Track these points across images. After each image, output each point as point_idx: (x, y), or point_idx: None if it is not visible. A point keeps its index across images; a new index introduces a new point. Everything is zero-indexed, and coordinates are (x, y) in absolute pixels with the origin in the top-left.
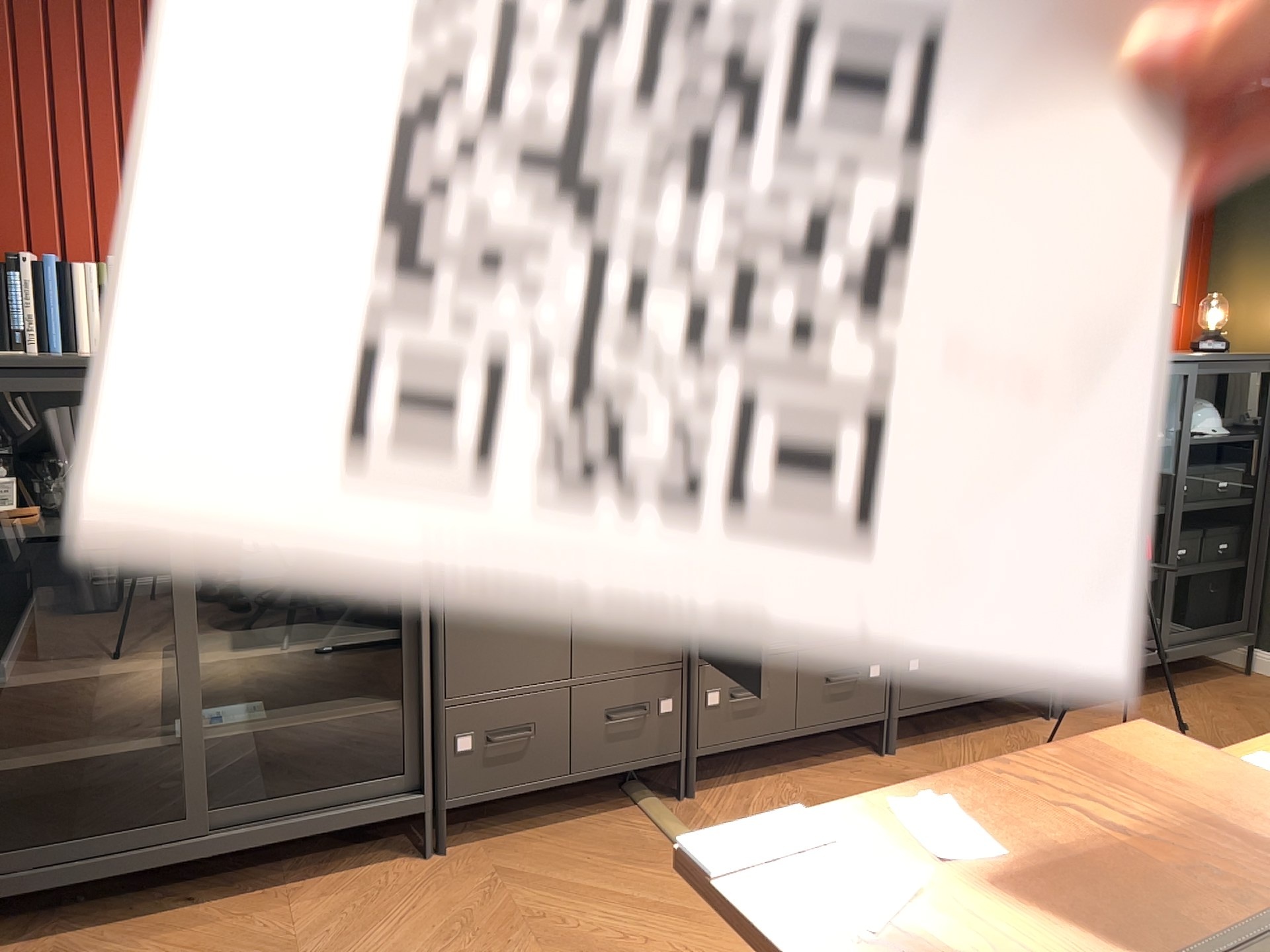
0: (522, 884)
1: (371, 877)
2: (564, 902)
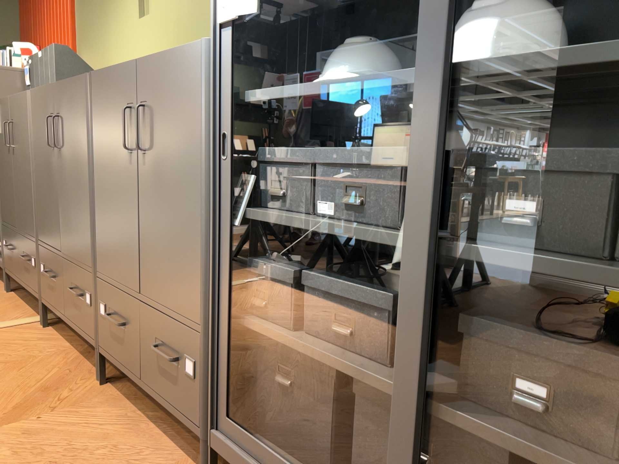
0: None
1: None
2: None
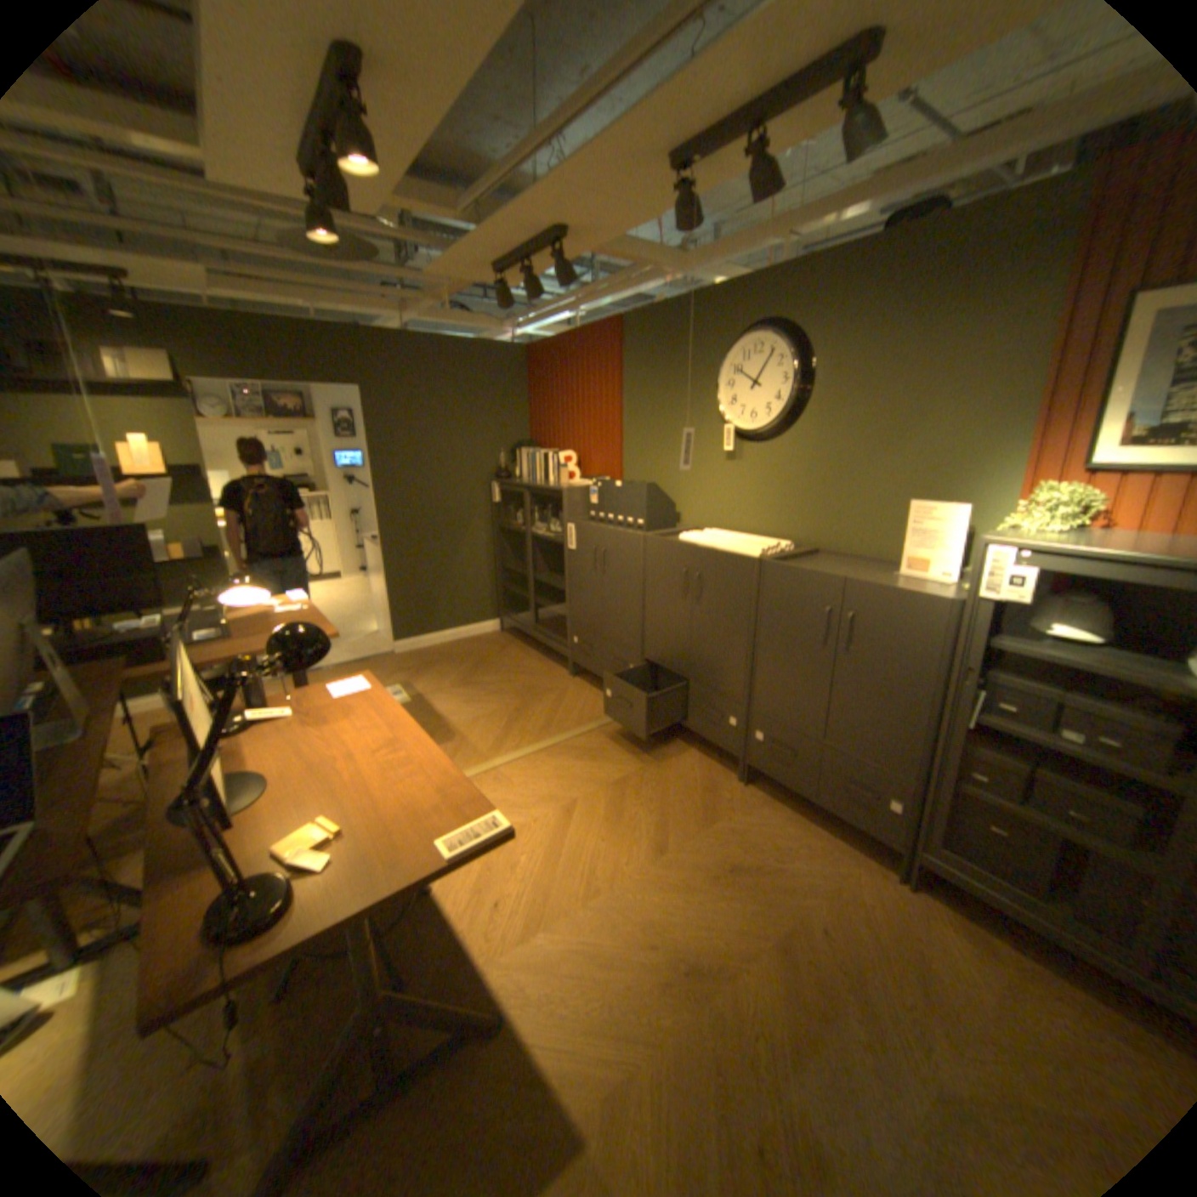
0: (560, 694)
1: (556, 670)
2: (550, 703)
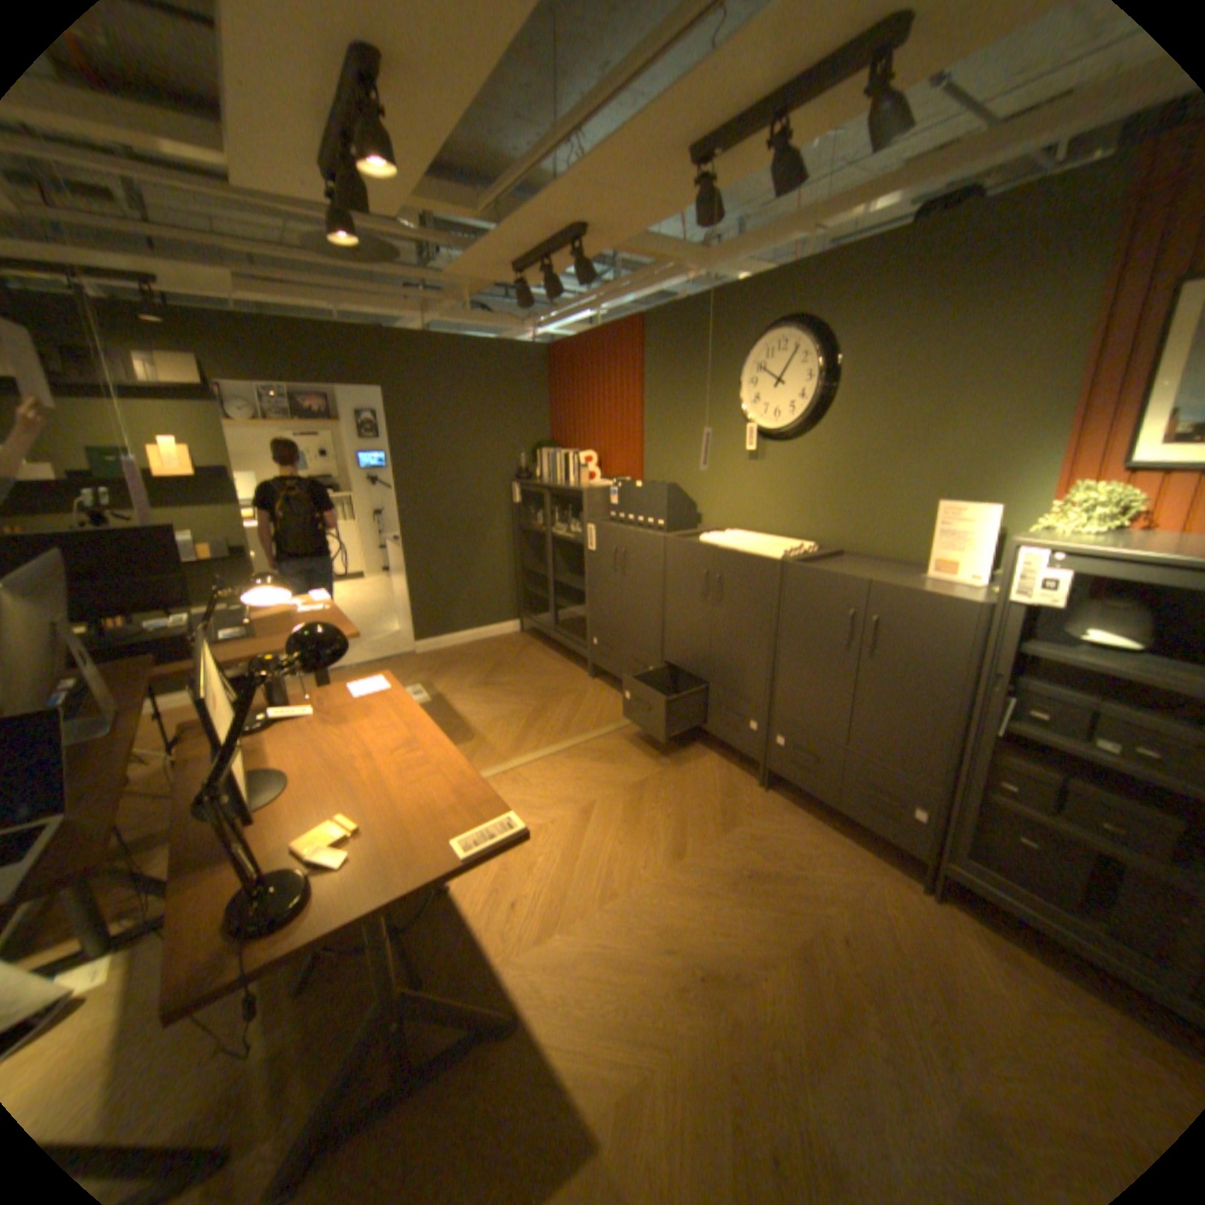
0: (579, 696)
1: (575, 671)
2: (570, 705)
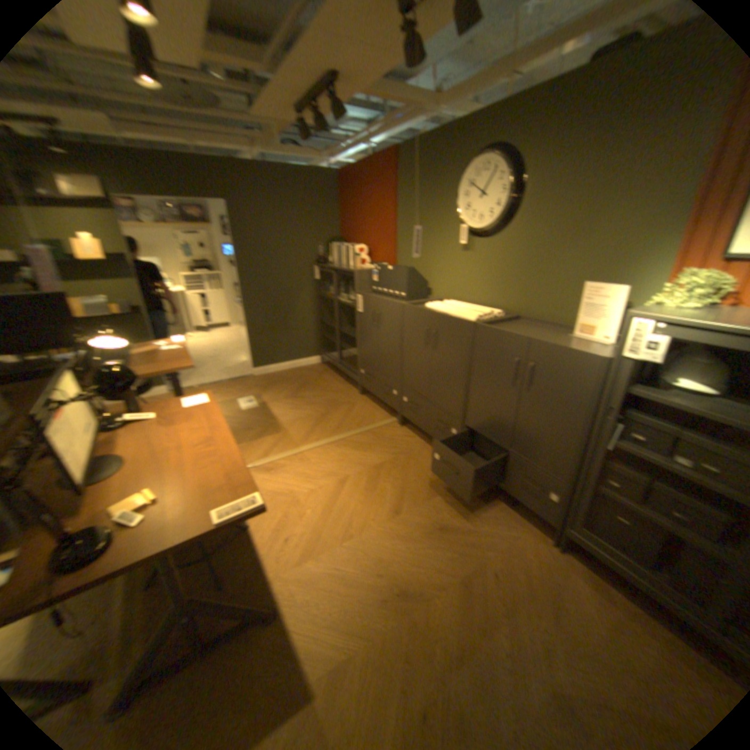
0: (350, 405)
1: (350, 389)
2: (343, 411)
